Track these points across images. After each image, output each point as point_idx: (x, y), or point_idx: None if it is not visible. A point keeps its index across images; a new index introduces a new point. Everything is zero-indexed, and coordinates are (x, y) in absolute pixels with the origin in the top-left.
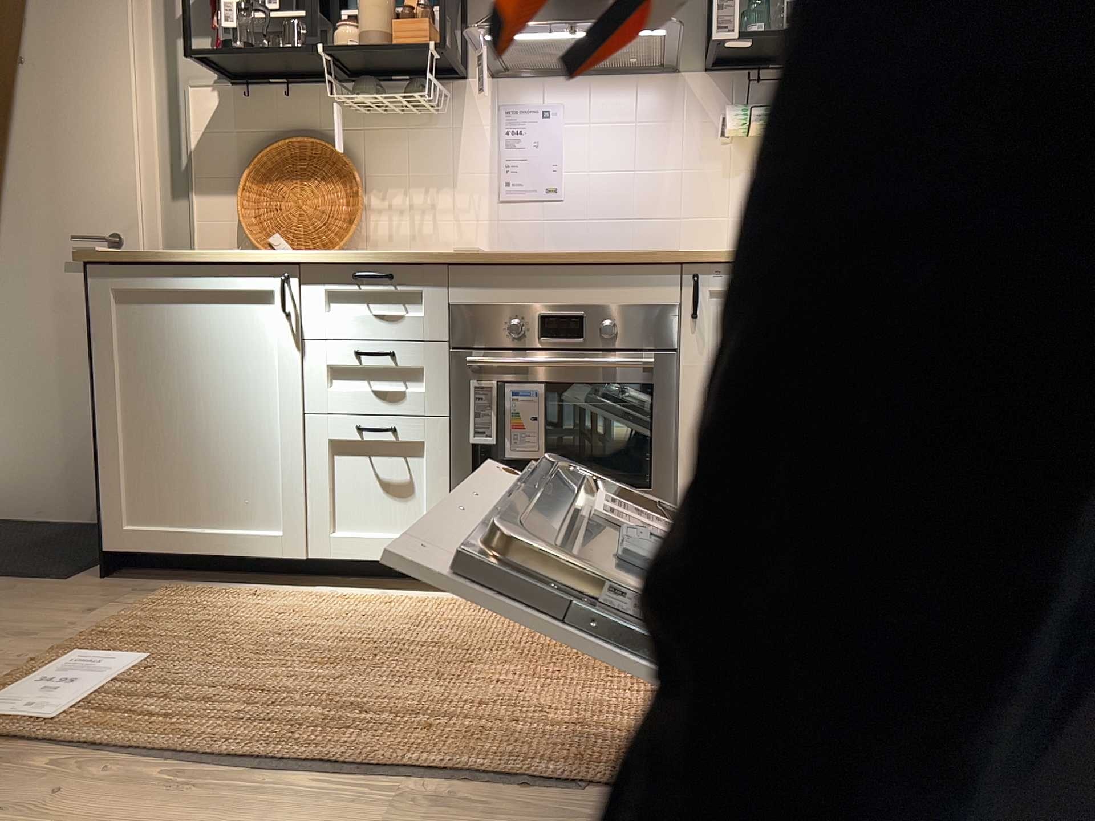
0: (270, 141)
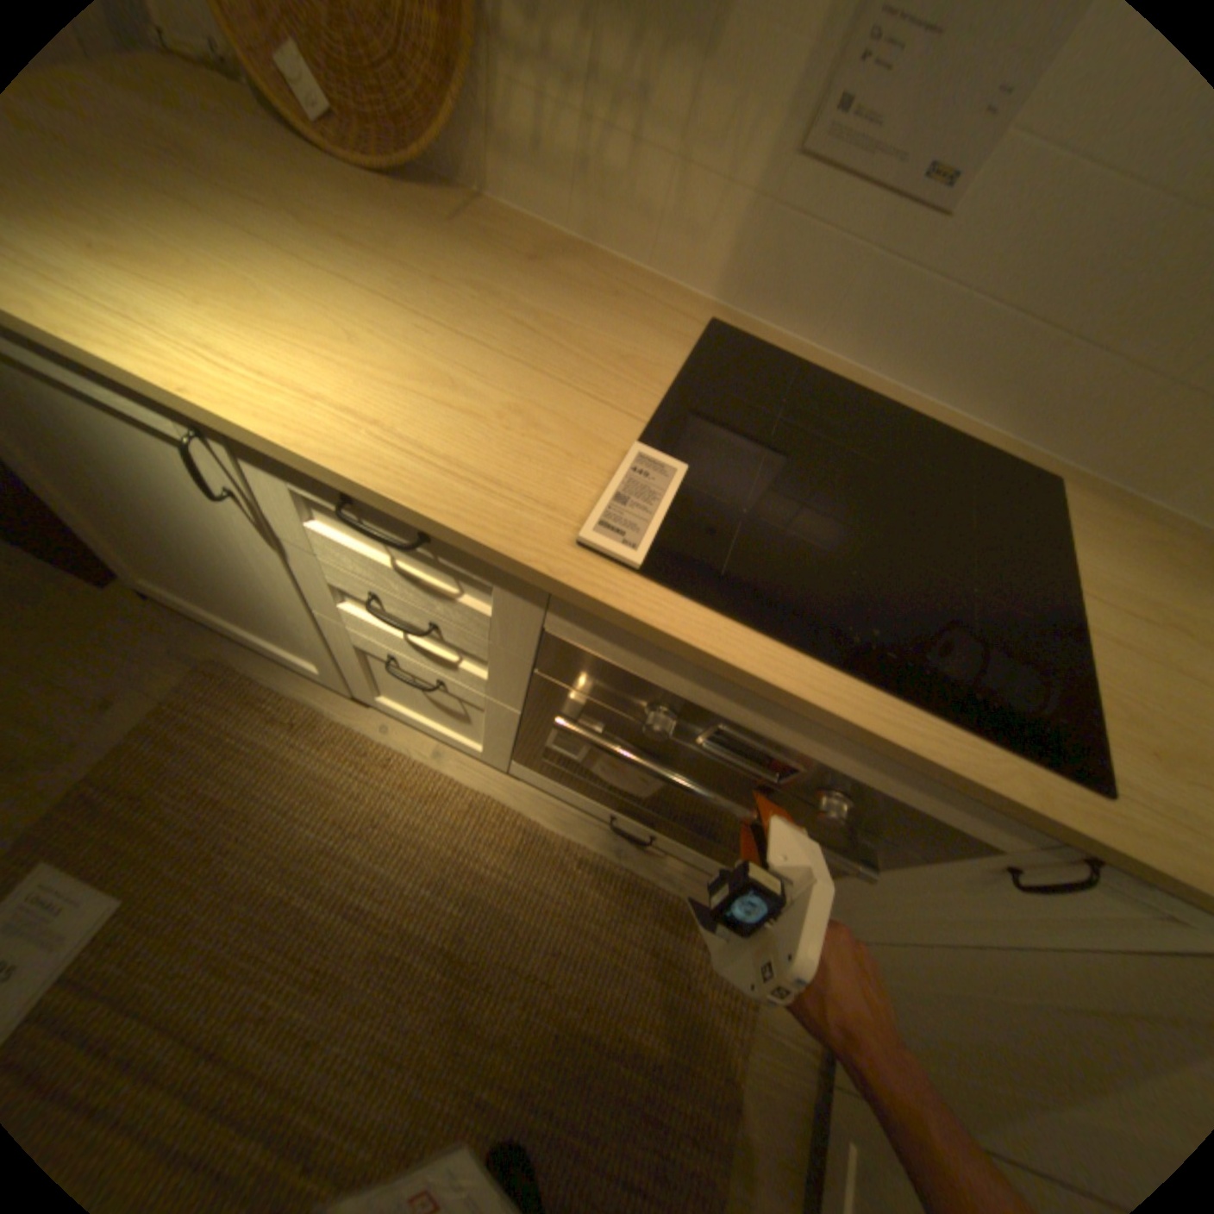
0: None
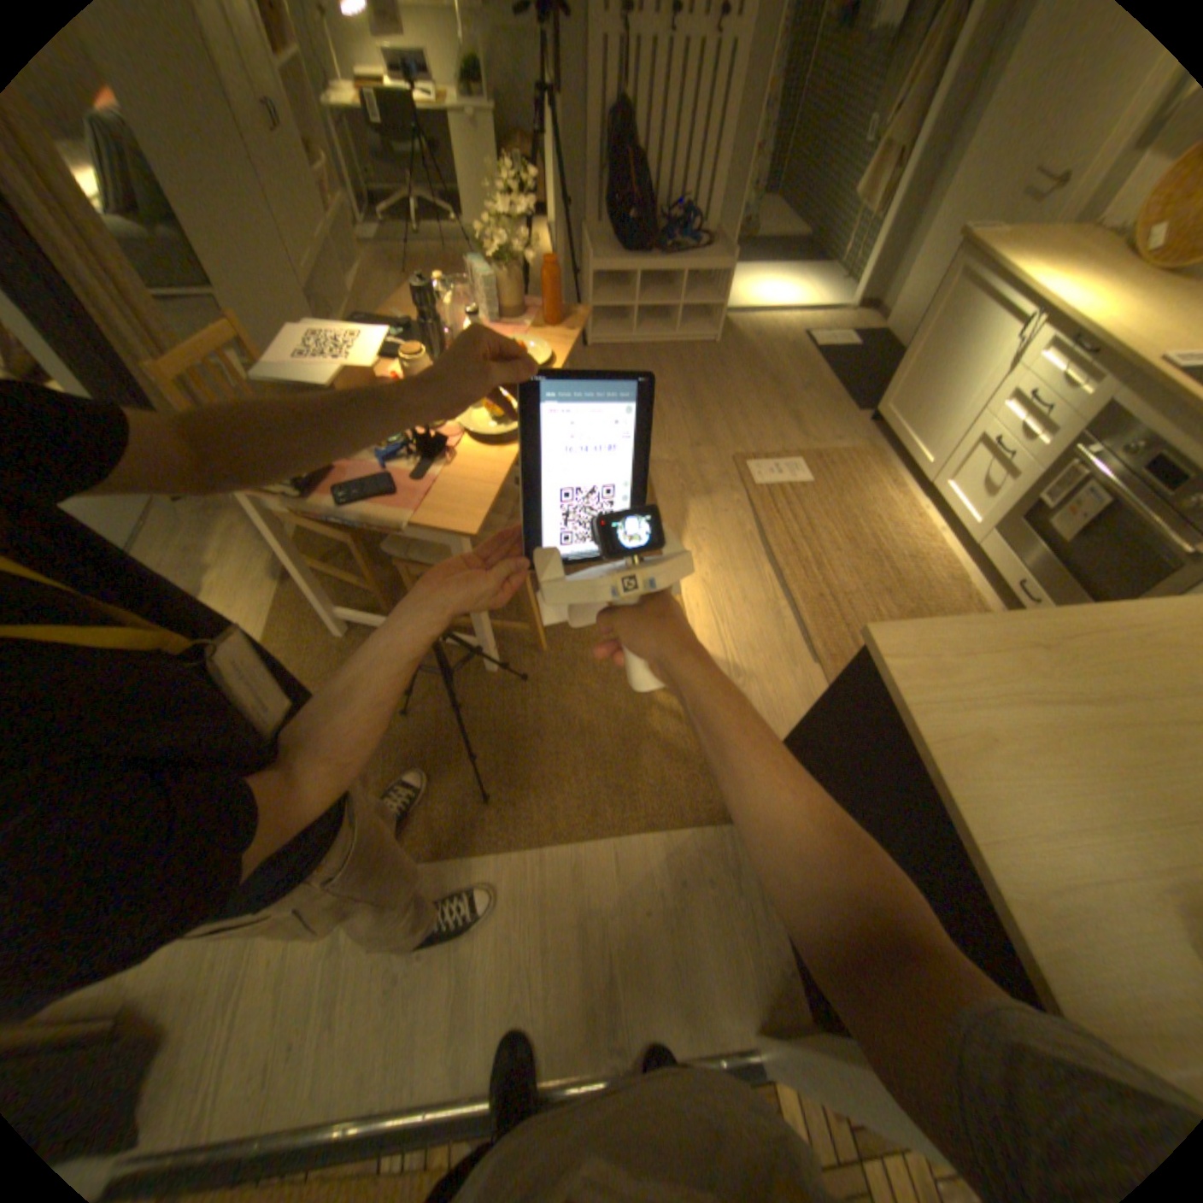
0: None
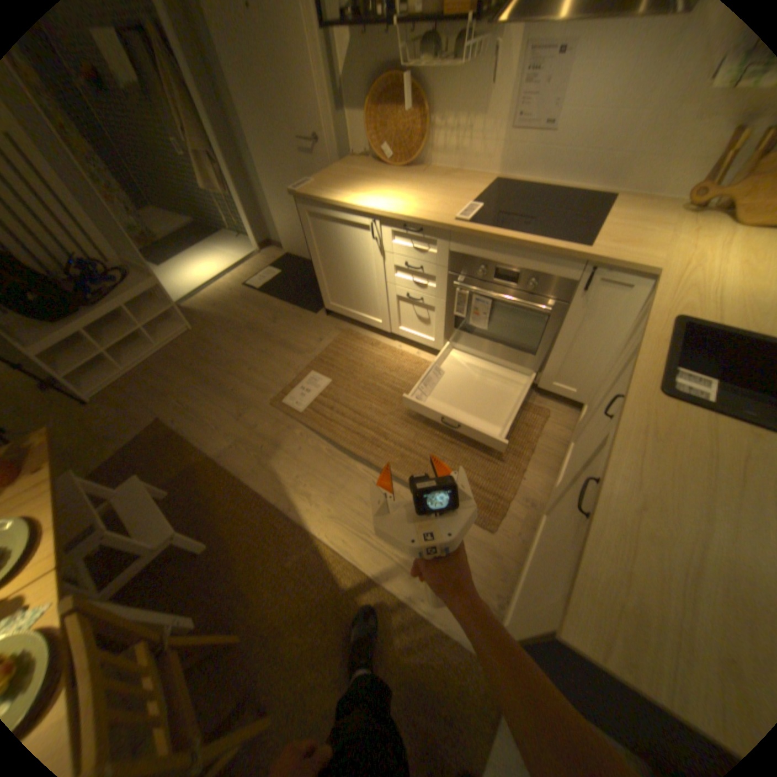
0: (379, 70)
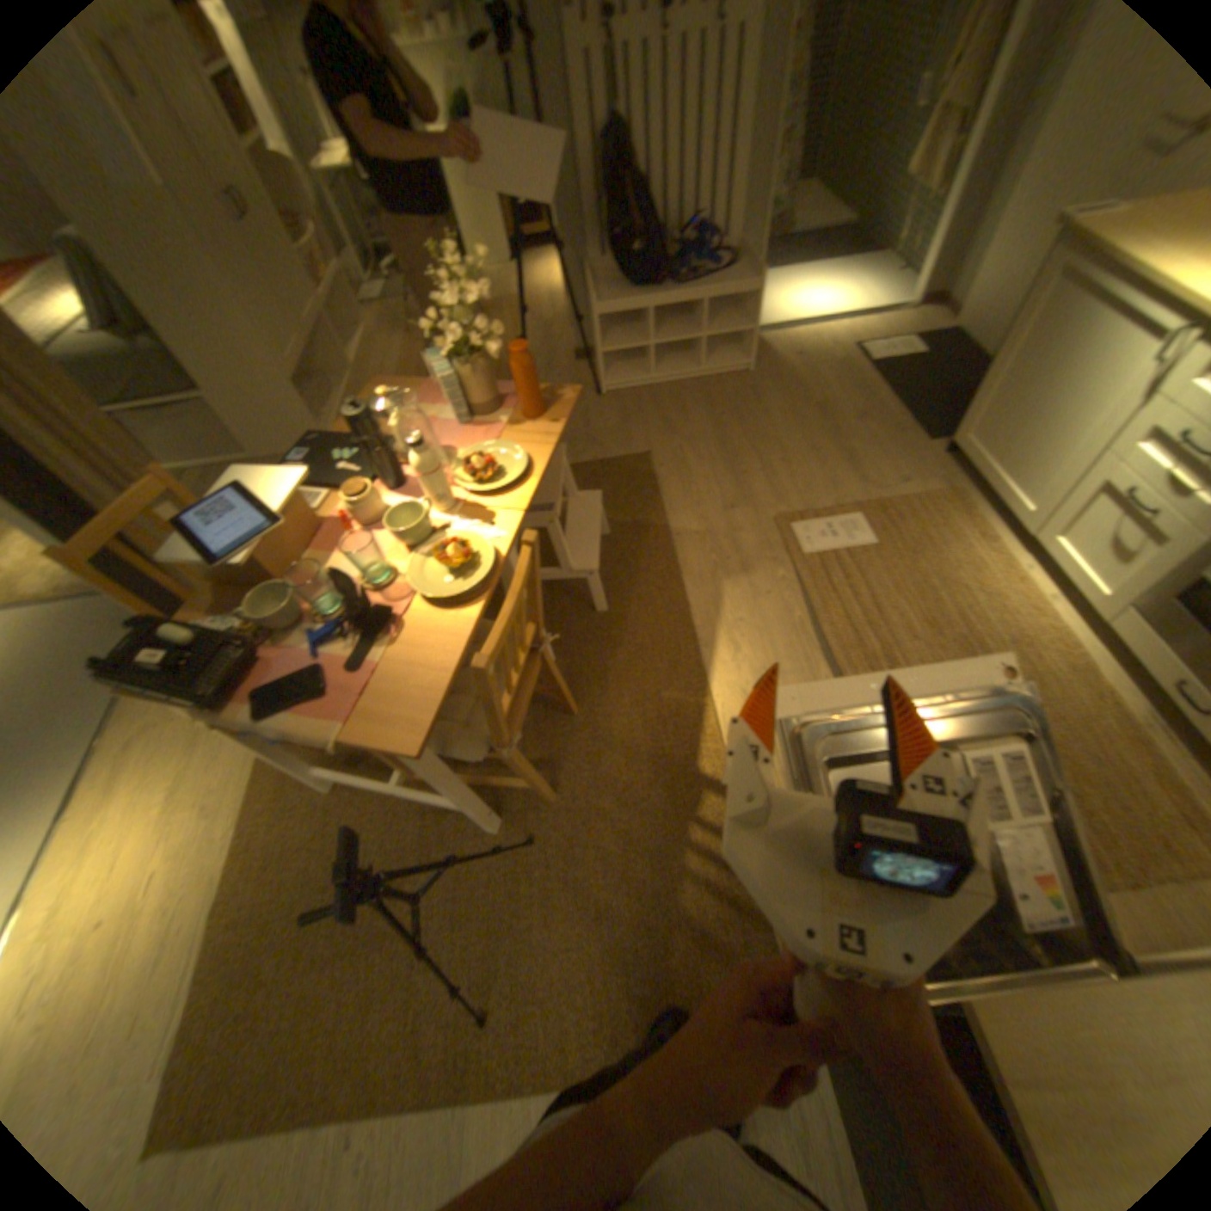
0: None
